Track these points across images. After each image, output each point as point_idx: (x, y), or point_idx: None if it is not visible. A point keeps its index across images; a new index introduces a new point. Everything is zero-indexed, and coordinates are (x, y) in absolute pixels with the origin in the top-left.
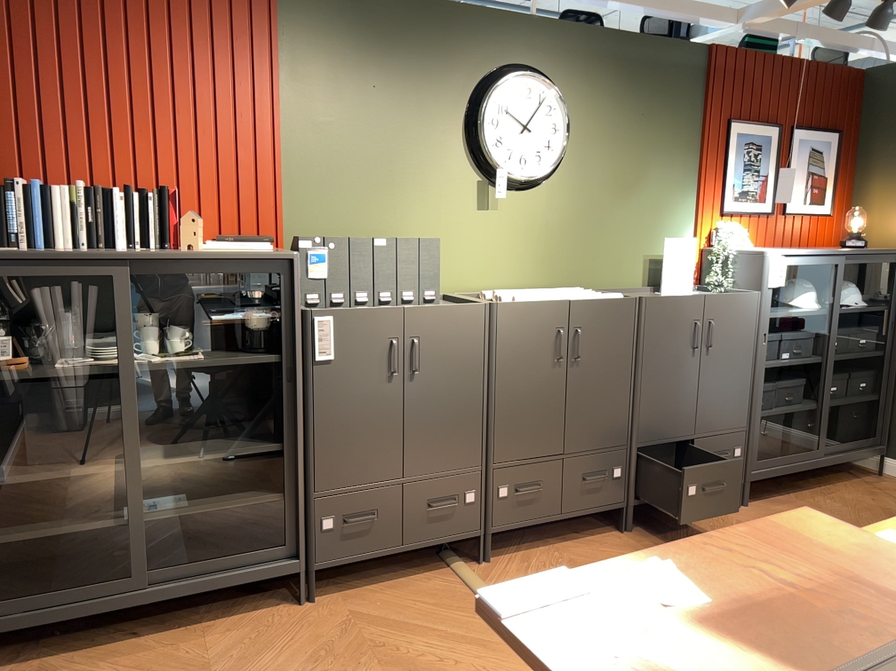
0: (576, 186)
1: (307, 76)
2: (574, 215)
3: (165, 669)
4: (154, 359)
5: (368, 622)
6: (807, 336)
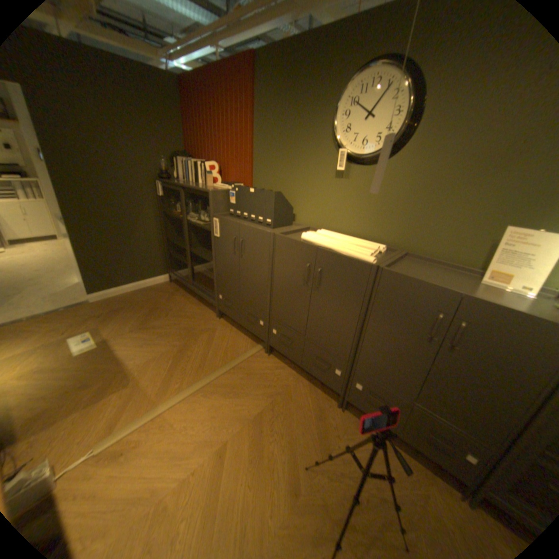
0: (420, 162)
1: (263, 104)
2: (412, 188)
3: (180, 306)
4: (196, 221)
5: (211, 334)
6: None
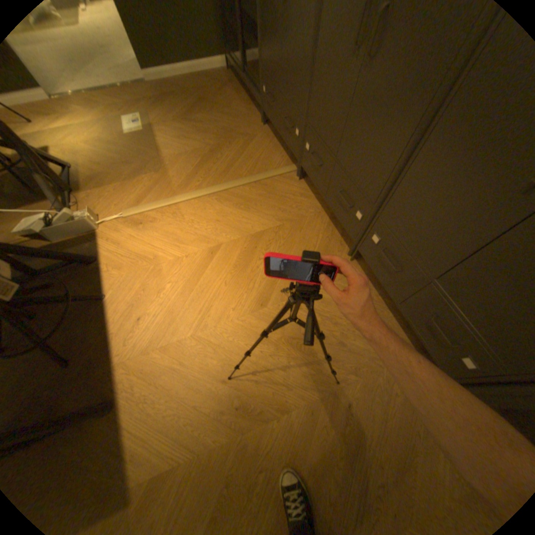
0: None
1: None
2: None
3: (228, 102)
4: None
5: (248, 141)
6: None
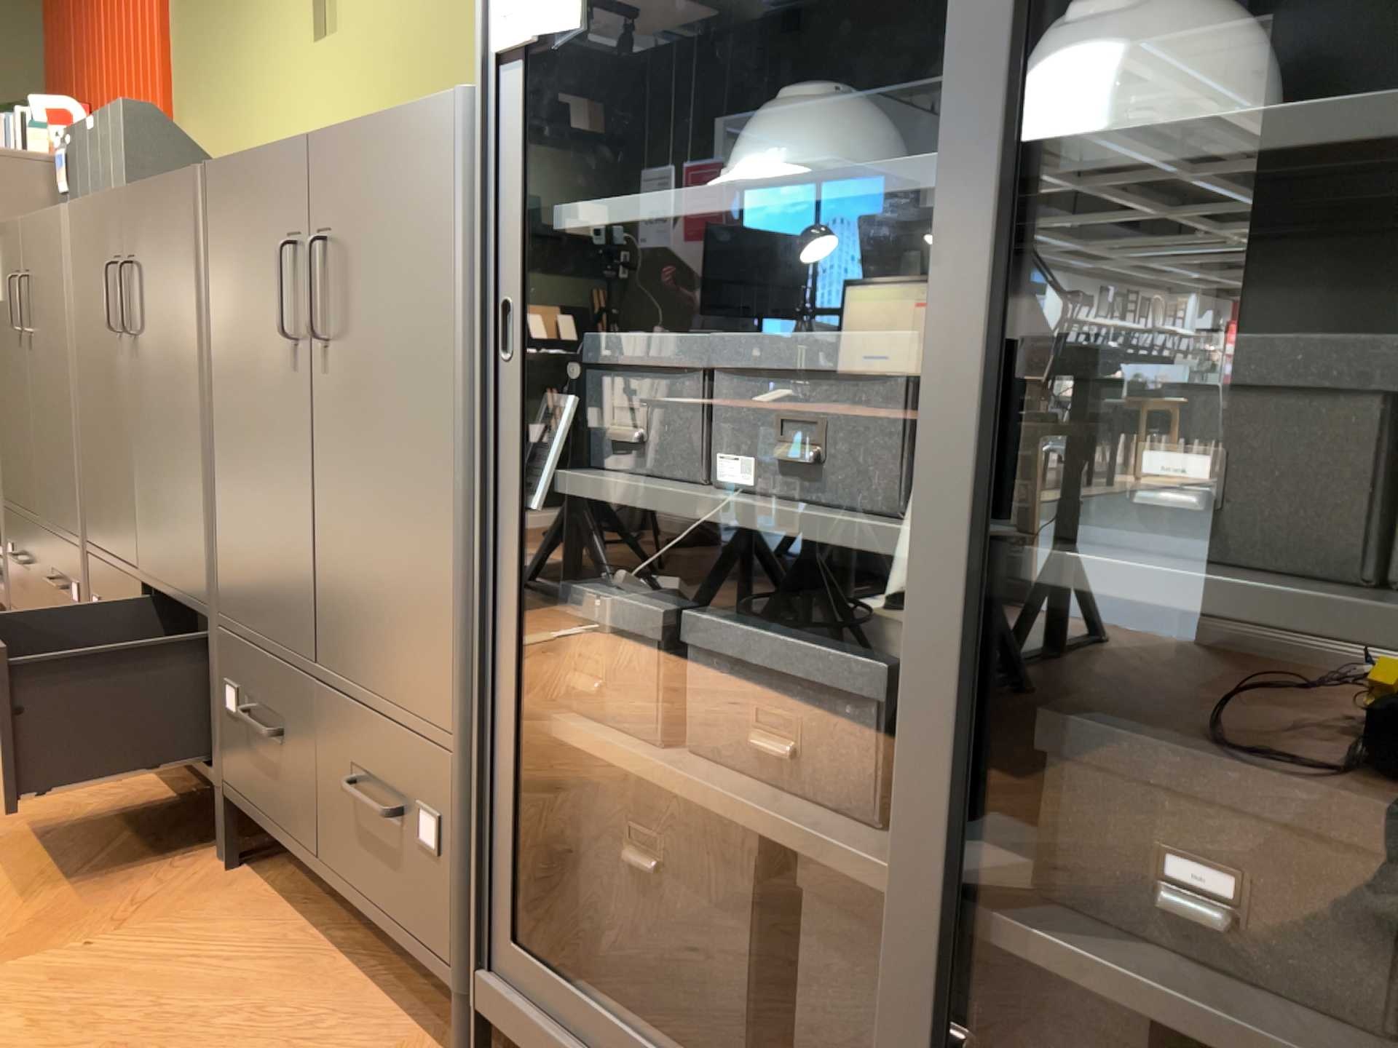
0: None
1: None
2: None
3: None
4: None
5: None
6: (868, 354)
